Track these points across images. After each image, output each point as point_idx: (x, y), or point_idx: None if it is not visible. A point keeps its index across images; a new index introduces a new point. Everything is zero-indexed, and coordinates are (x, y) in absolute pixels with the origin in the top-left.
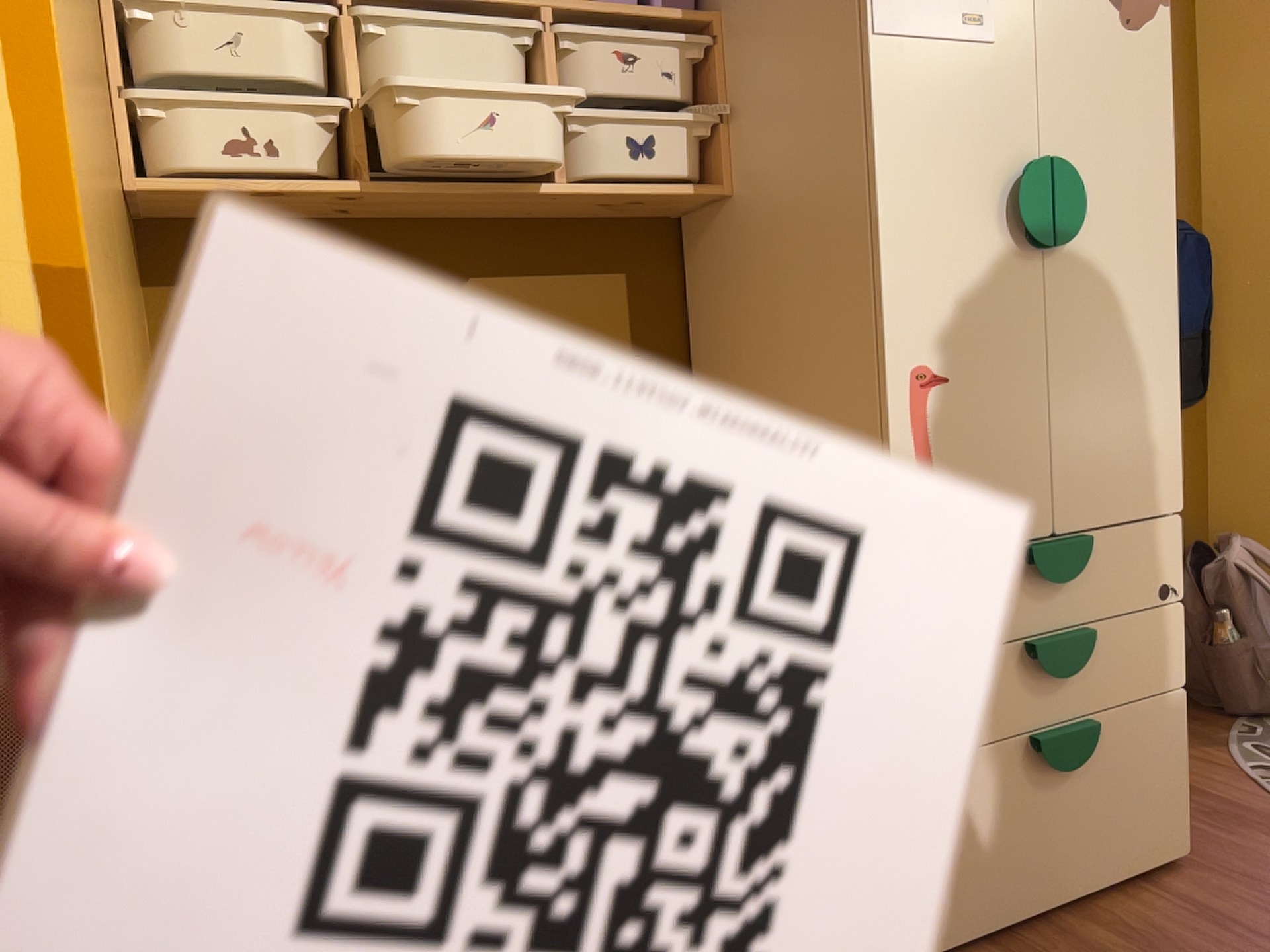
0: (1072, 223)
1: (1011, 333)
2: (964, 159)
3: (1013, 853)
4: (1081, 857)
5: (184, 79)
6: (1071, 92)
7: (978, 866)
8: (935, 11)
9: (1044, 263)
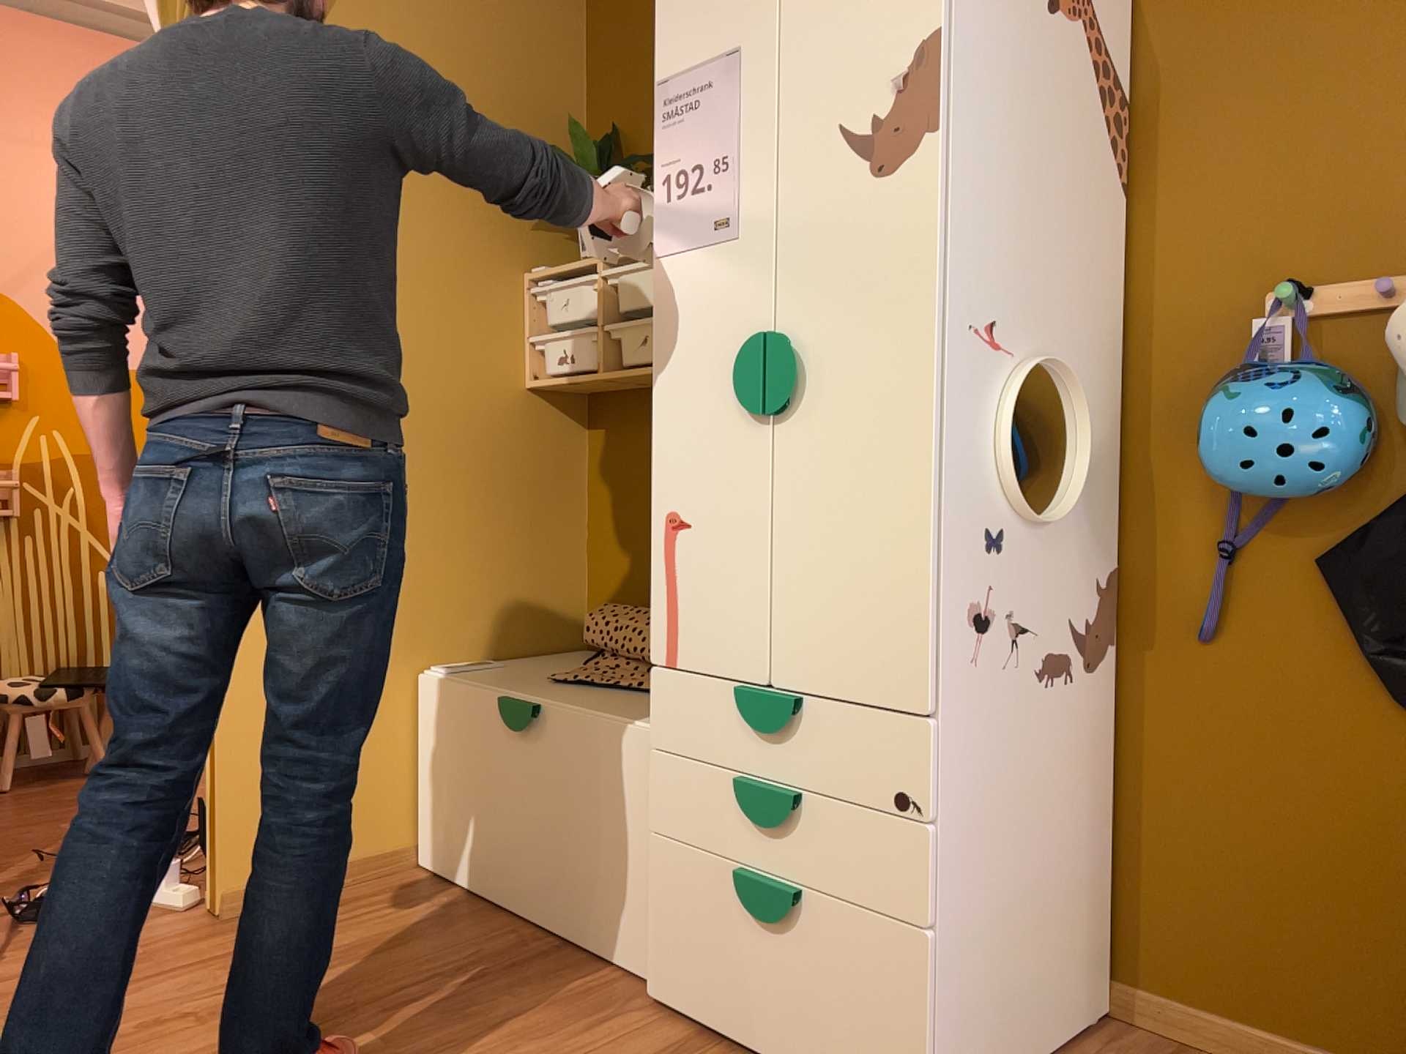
0: (781, 390)
1: (739, 490)
2: (710, 341)
3: (720, 967)
4: (784, 1028)
5: (553, 324)
6: (809, 261)
7: (690, 954)
8: (695, 225)
9: (771, 427)
